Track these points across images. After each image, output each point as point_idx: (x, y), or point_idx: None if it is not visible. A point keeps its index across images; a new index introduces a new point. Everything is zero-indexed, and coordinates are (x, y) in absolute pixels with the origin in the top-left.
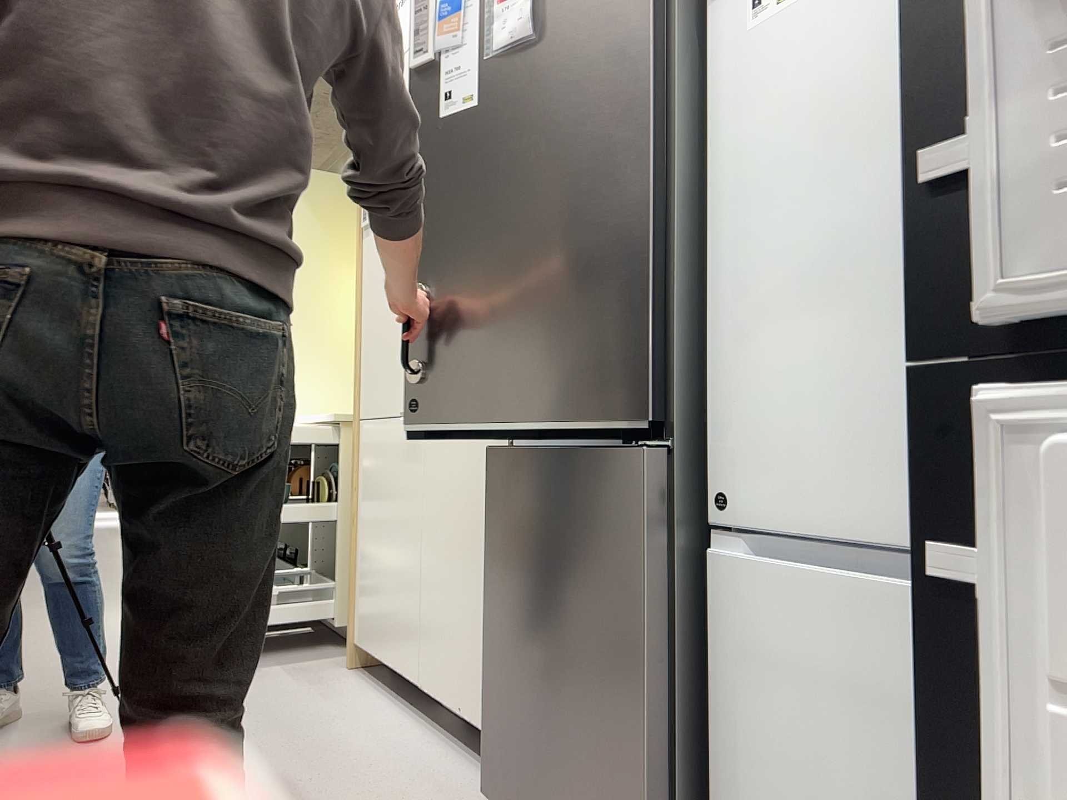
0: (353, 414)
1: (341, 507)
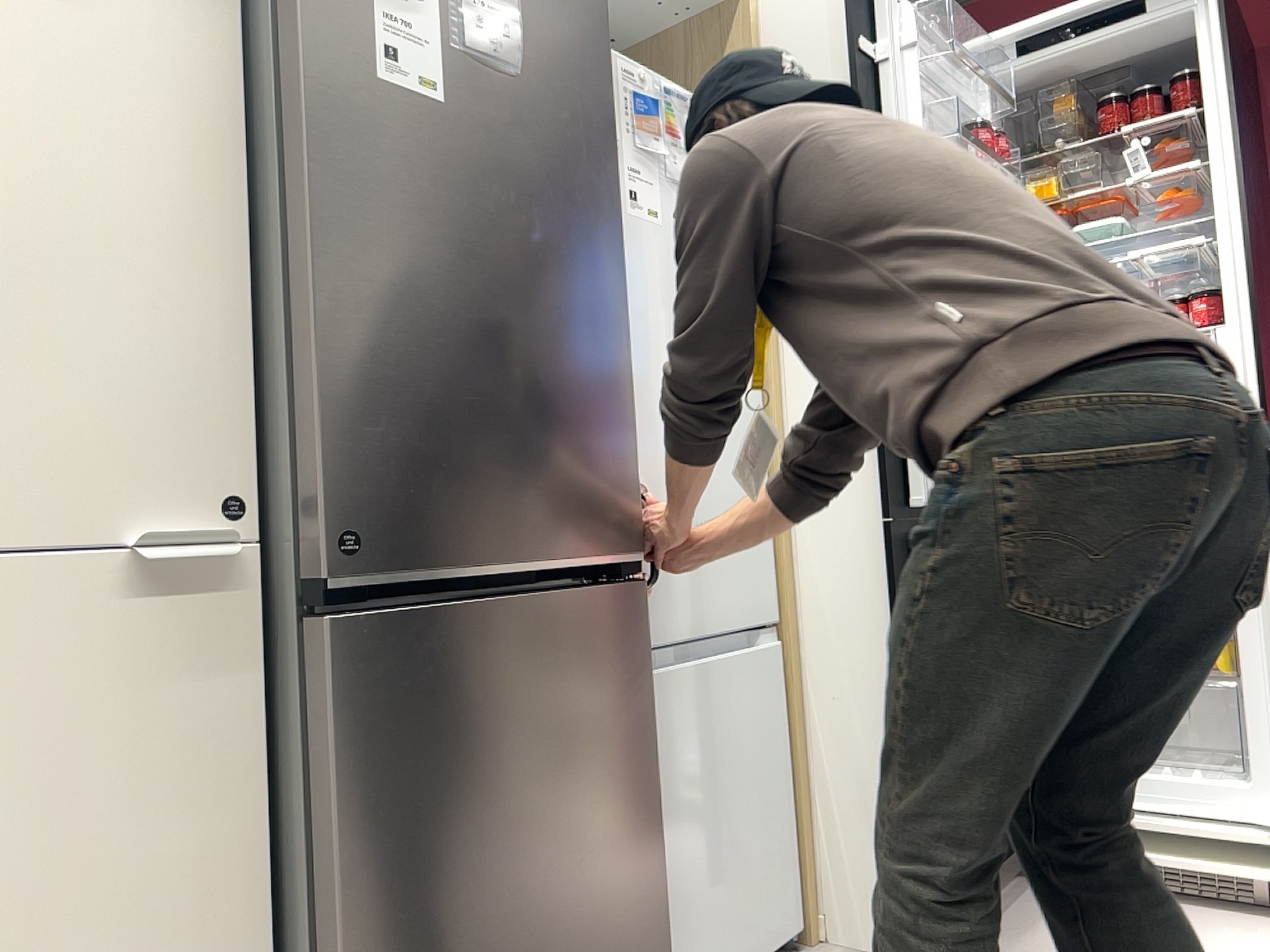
0: None
1: None
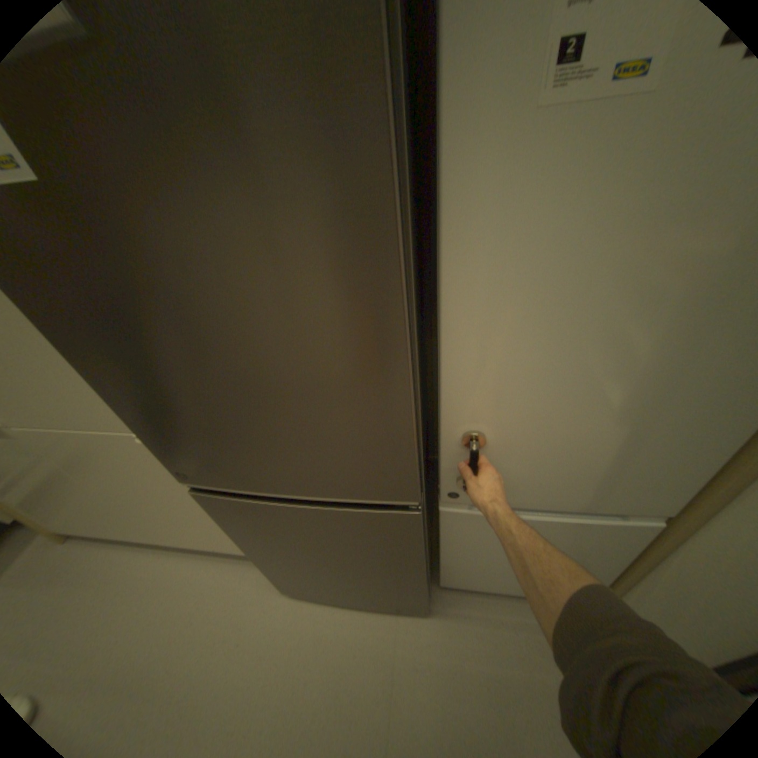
0: None
1: None
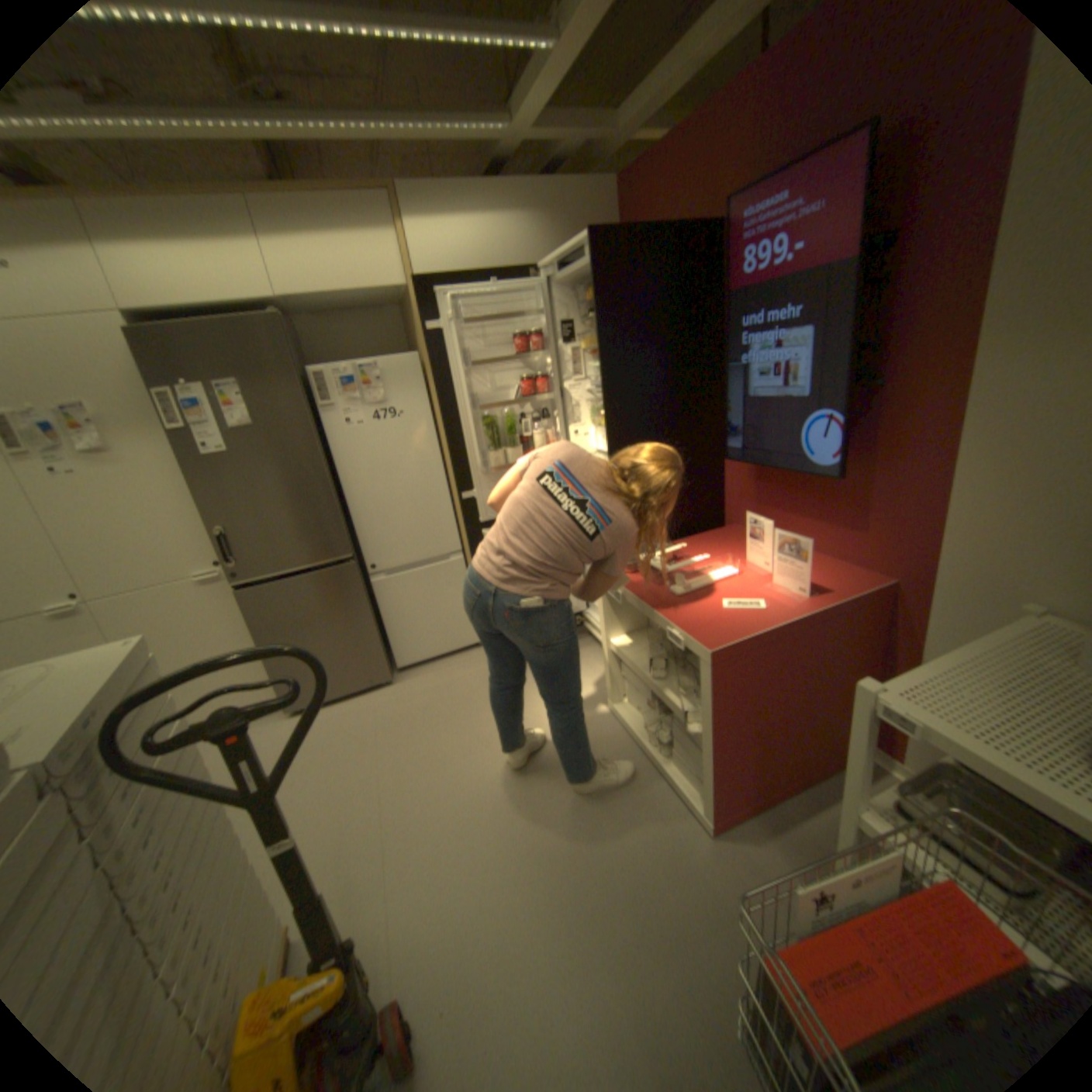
0: None
1: None
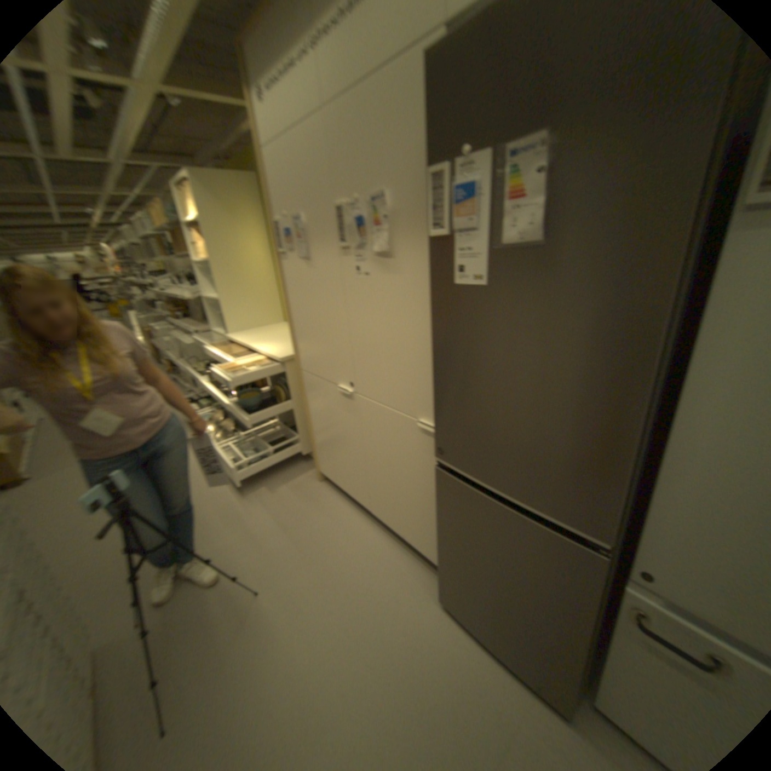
0: (287, 353)
1: (292, 402)
